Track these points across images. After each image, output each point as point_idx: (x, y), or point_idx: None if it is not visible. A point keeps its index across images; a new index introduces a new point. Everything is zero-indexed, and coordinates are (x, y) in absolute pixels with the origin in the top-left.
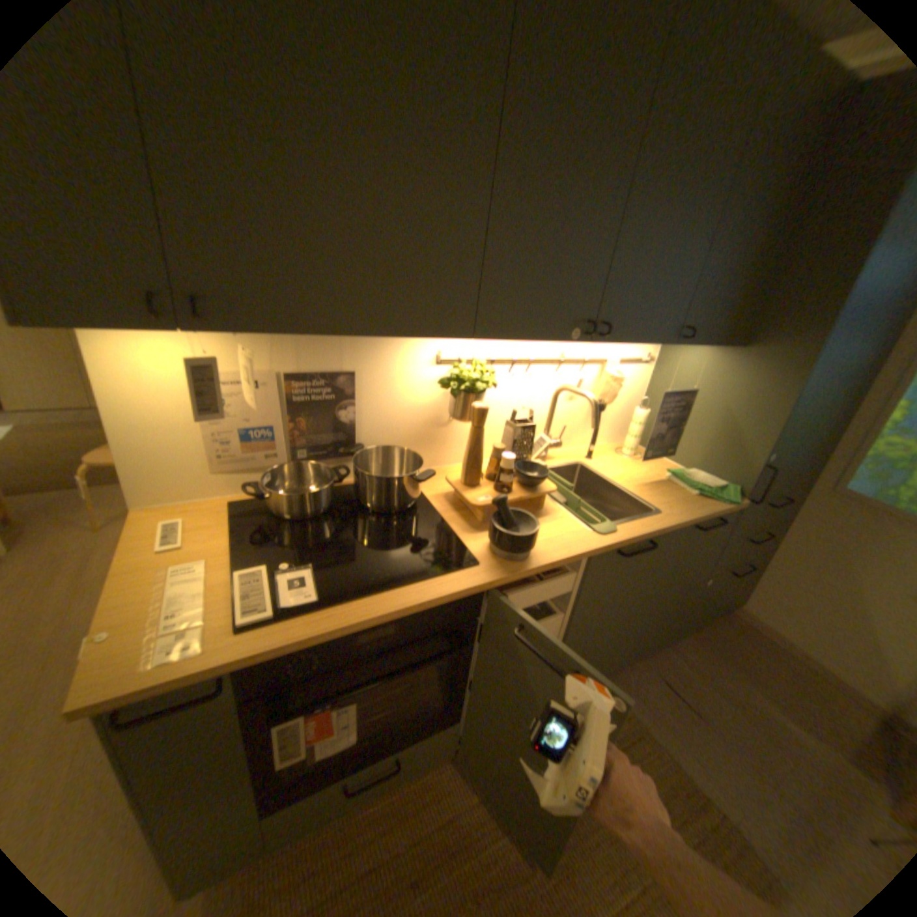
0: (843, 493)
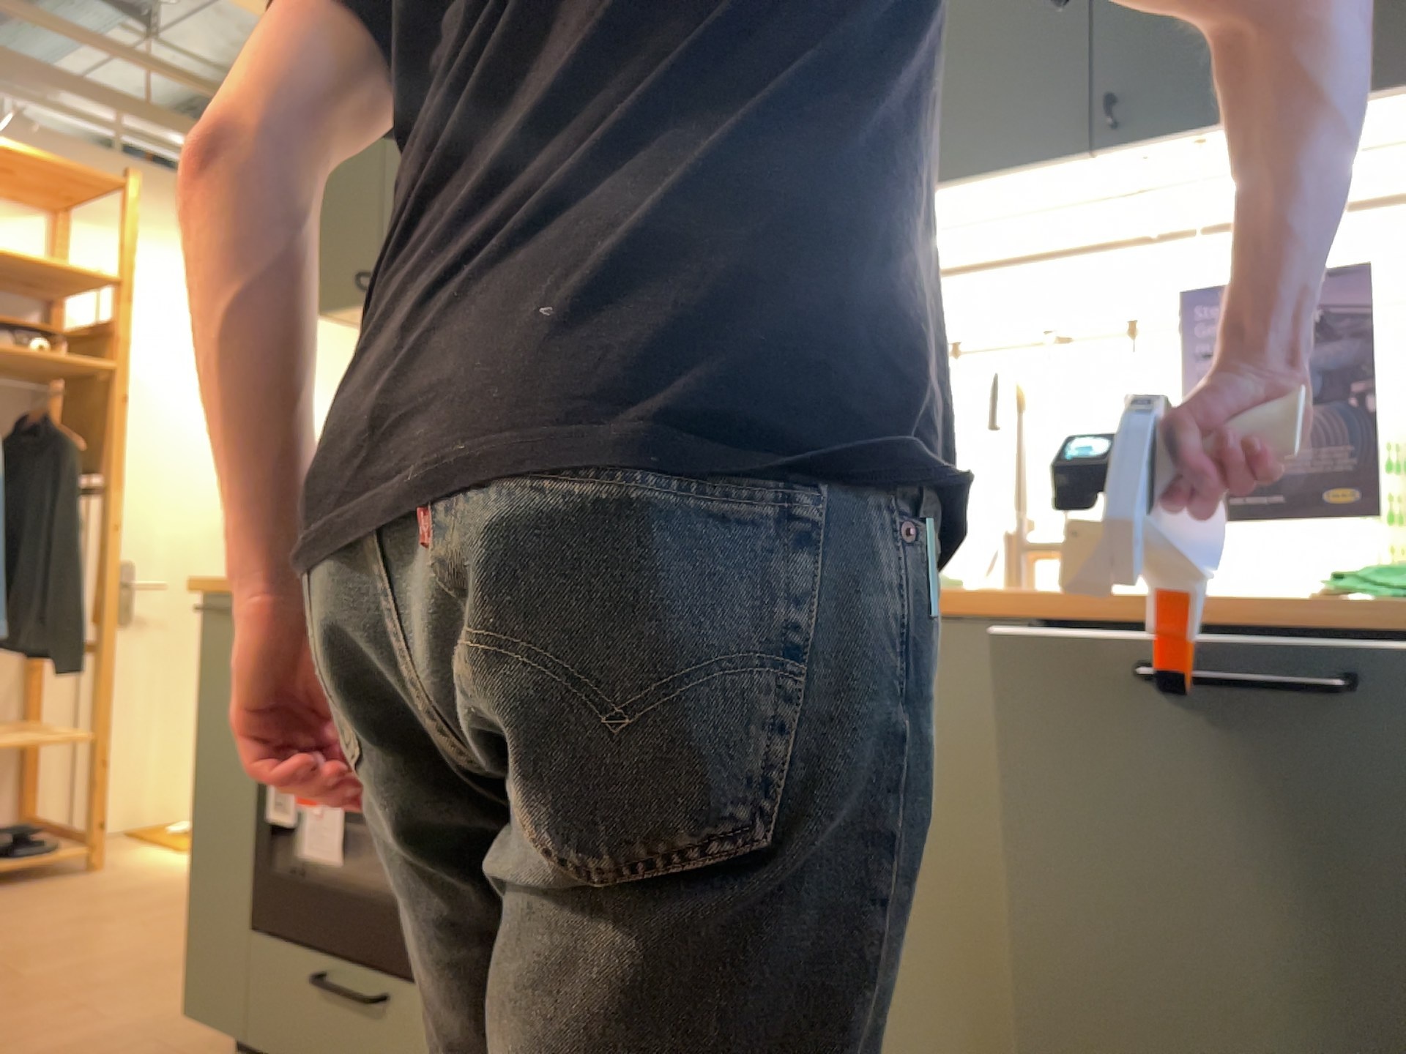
0: None
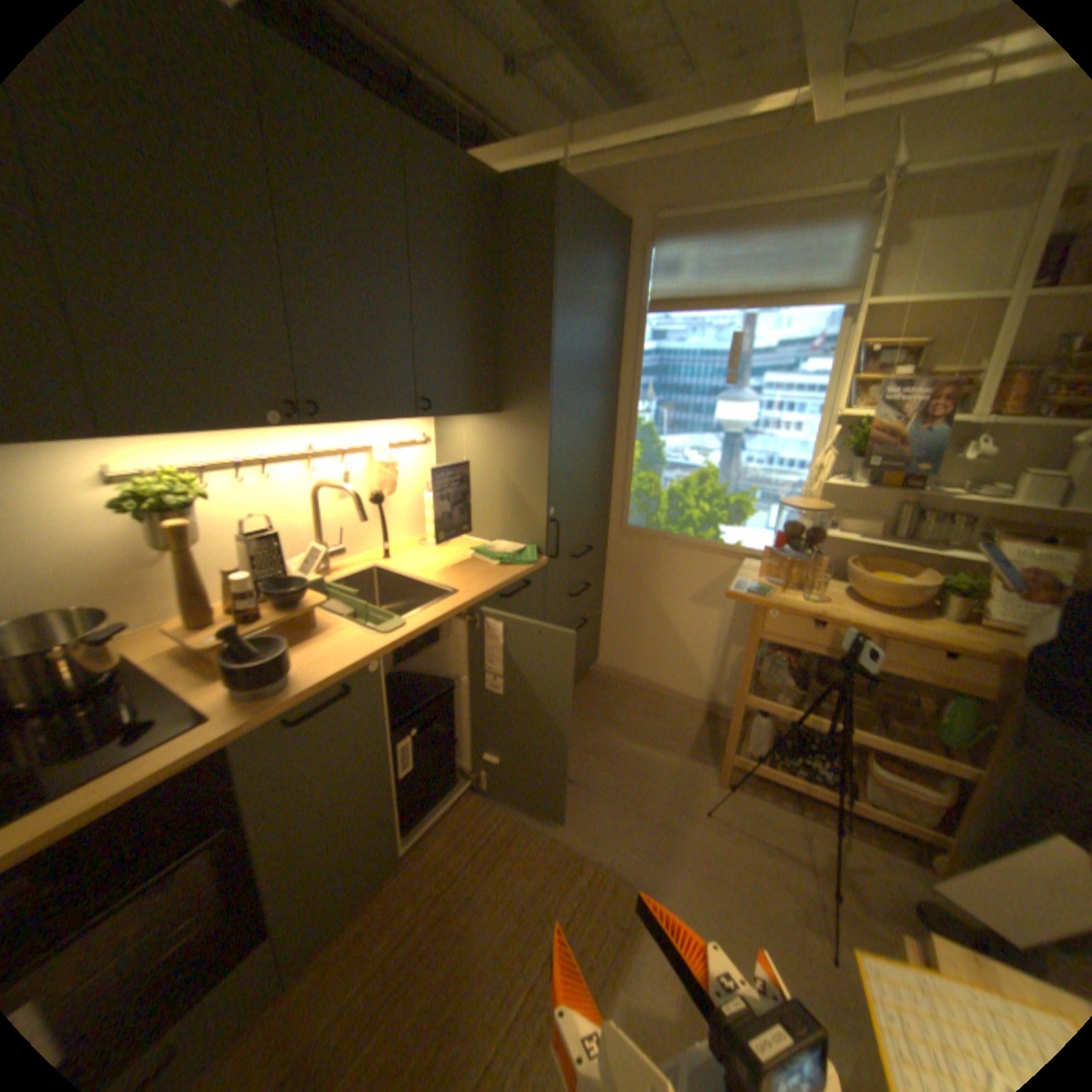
0: (627, 530)
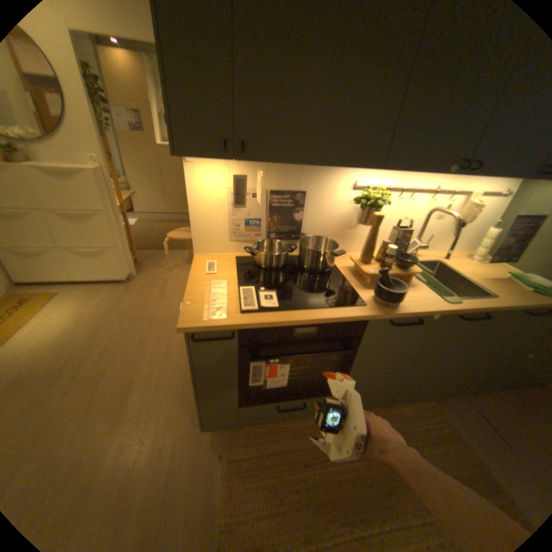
0: None
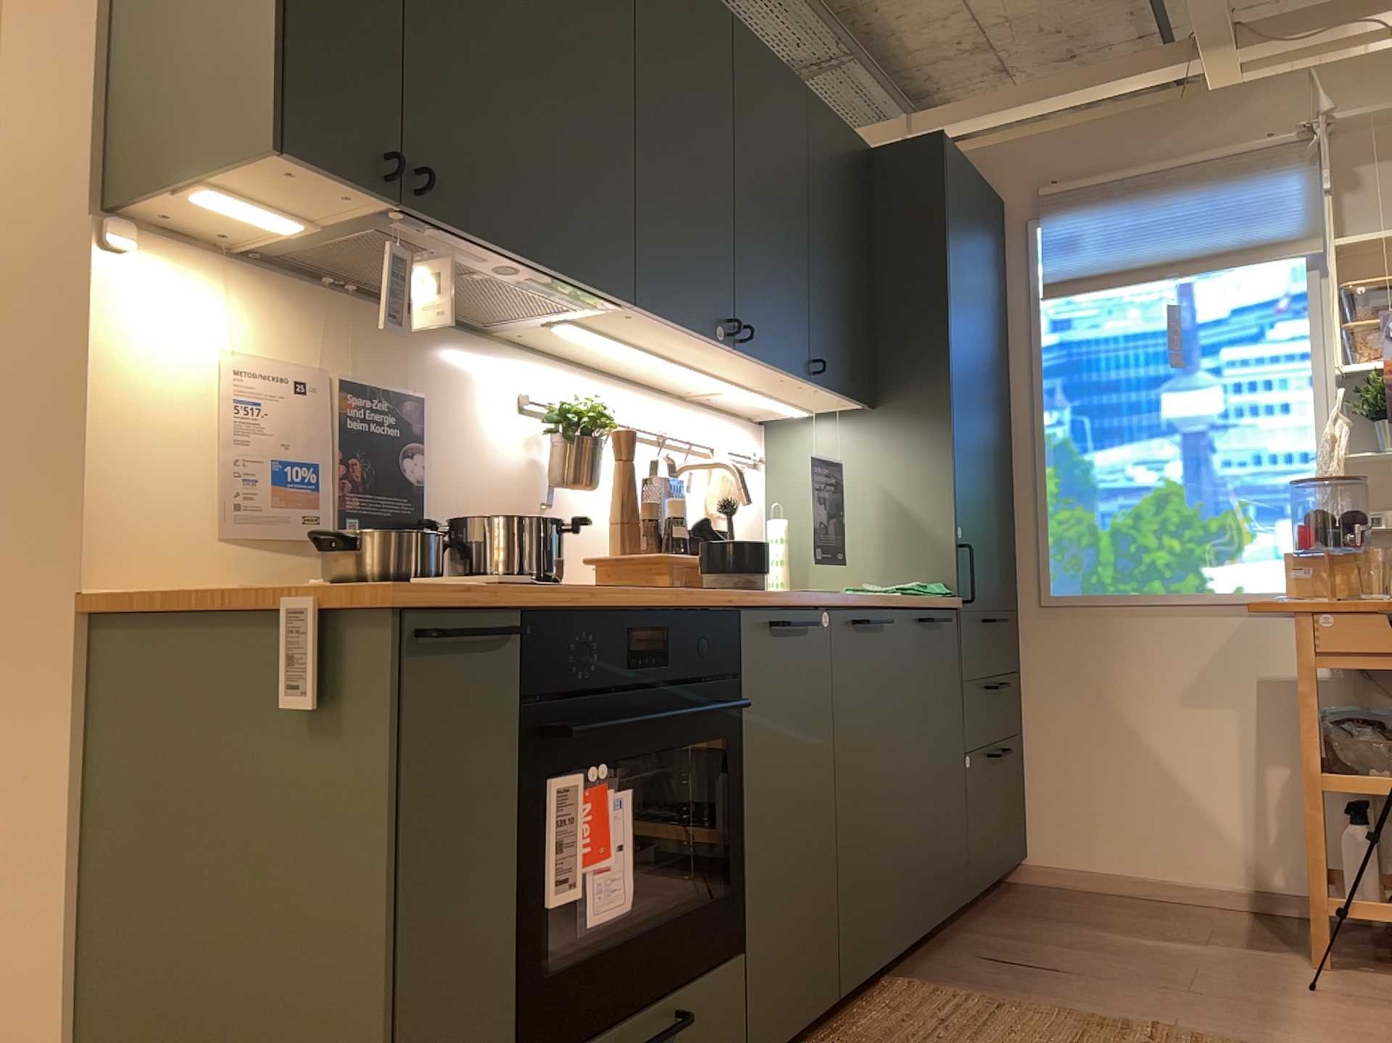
0: (1051, 604)
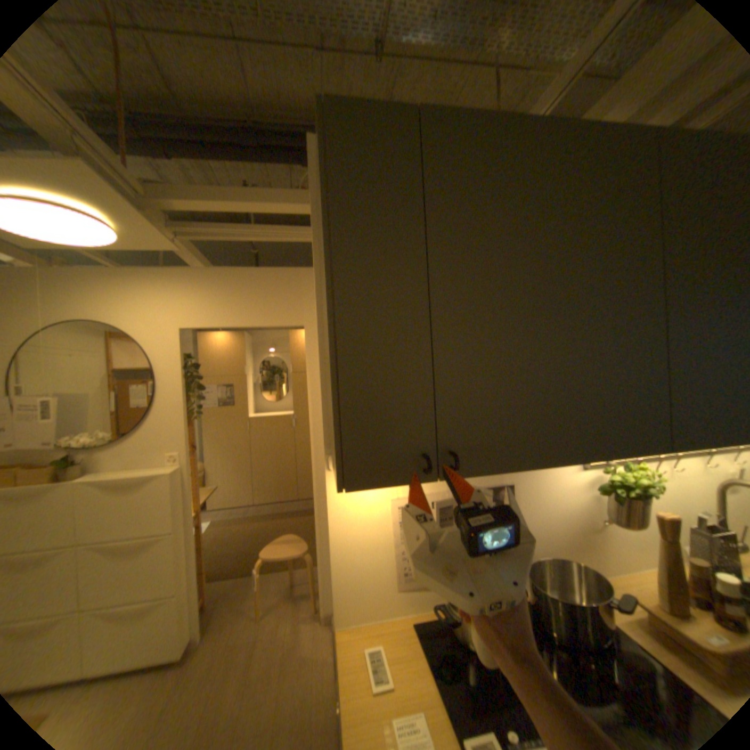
0: None
